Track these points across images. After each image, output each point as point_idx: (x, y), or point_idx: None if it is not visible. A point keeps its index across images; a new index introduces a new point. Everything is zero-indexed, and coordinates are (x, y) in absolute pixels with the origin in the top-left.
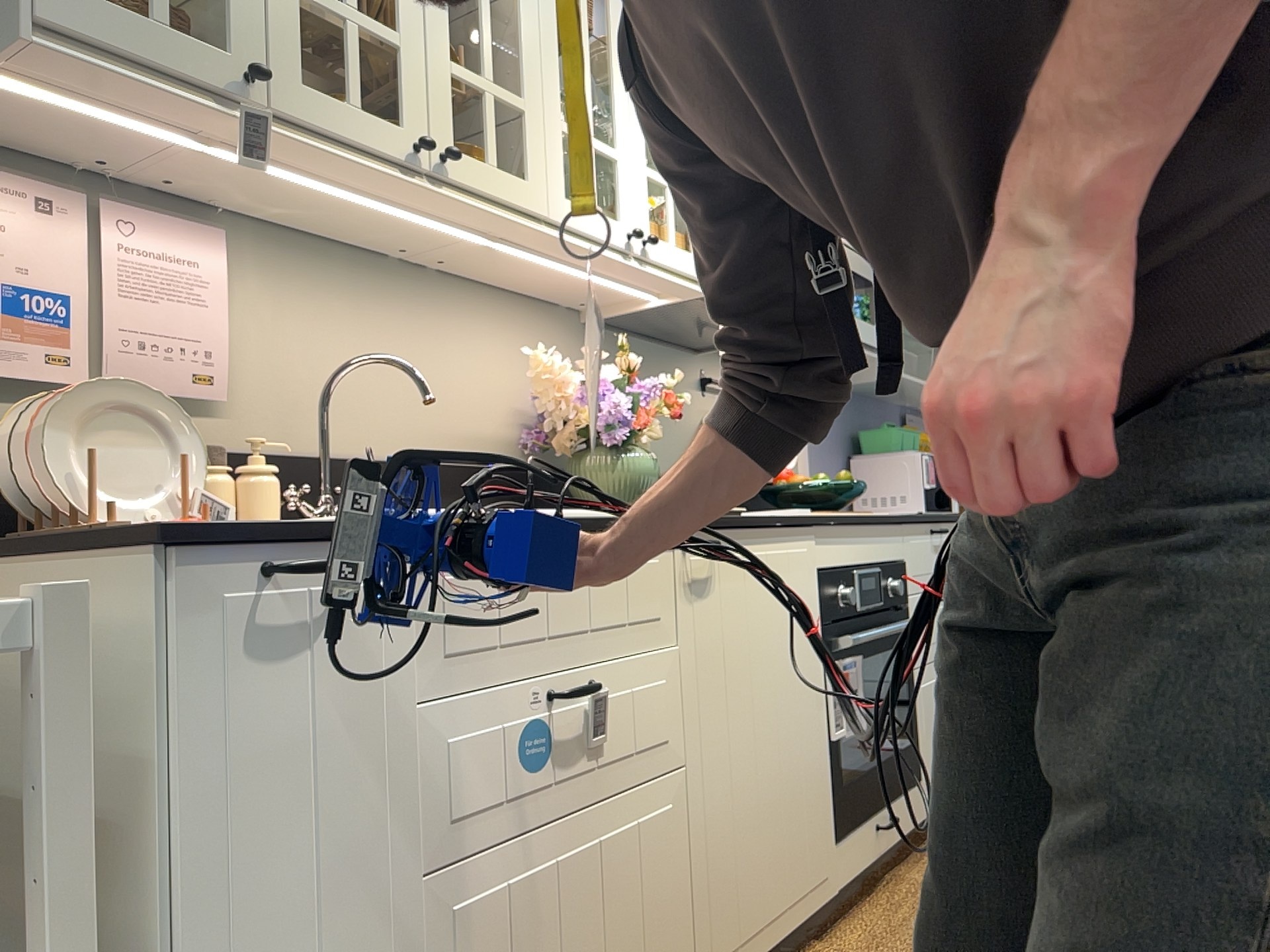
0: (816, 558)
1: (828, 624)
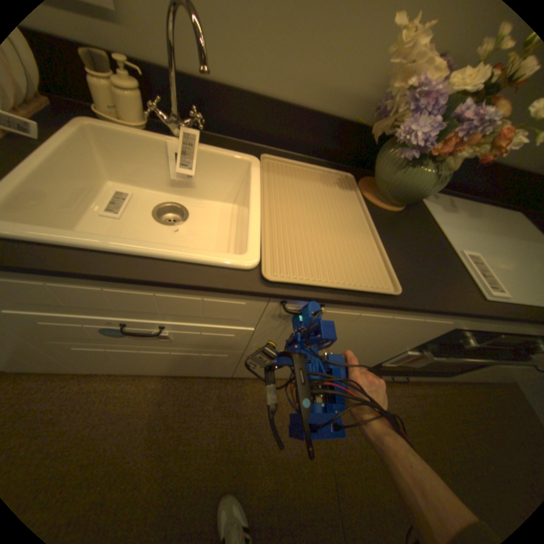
0: (462, 325)
1: (433, 344)
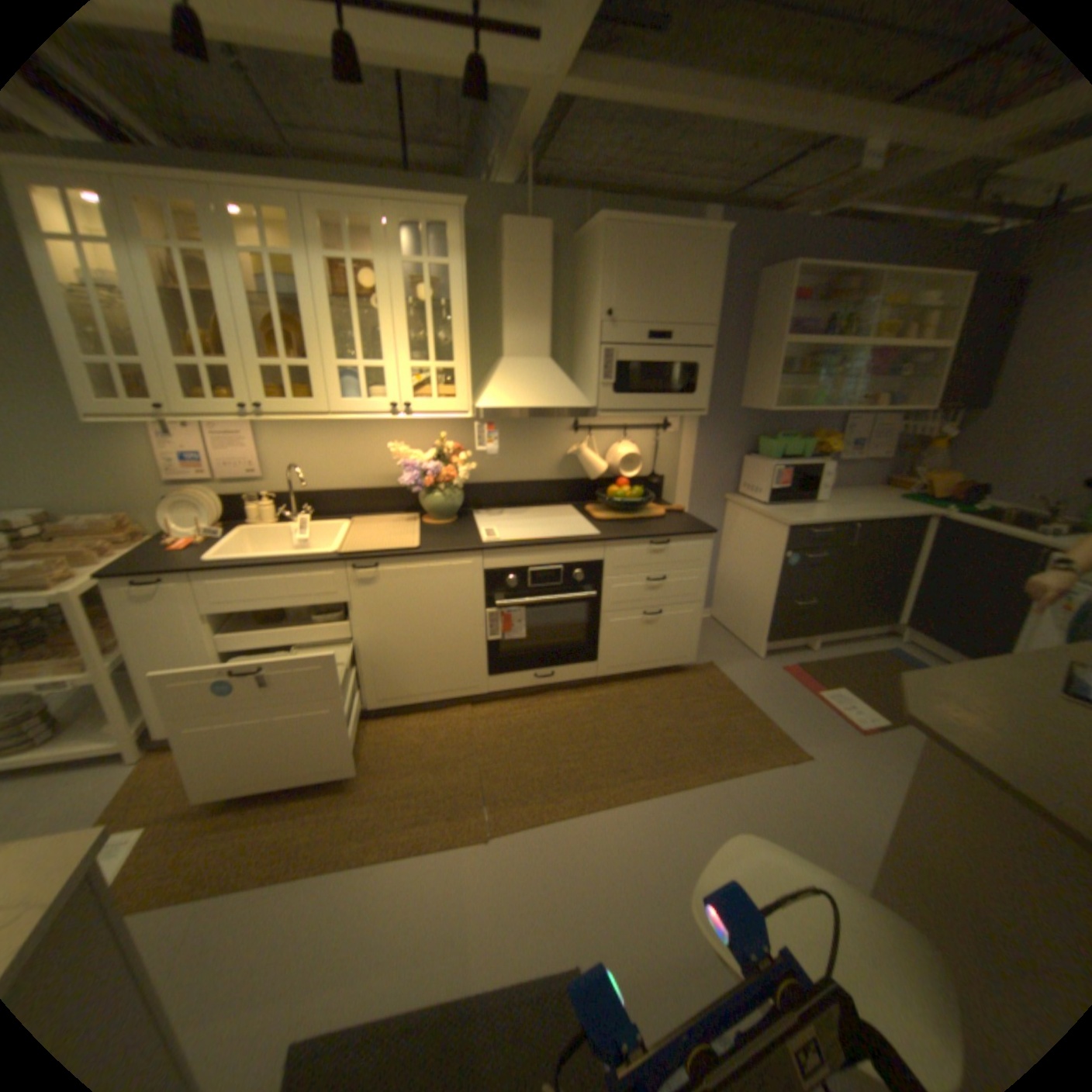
0: (483, 567)
1: (491, 595)
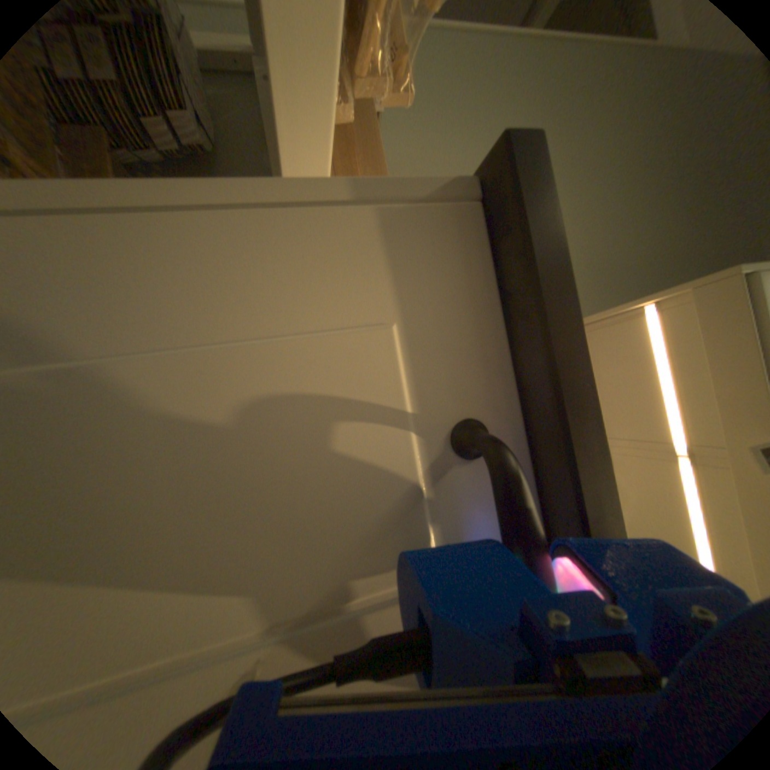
0: None
1: None
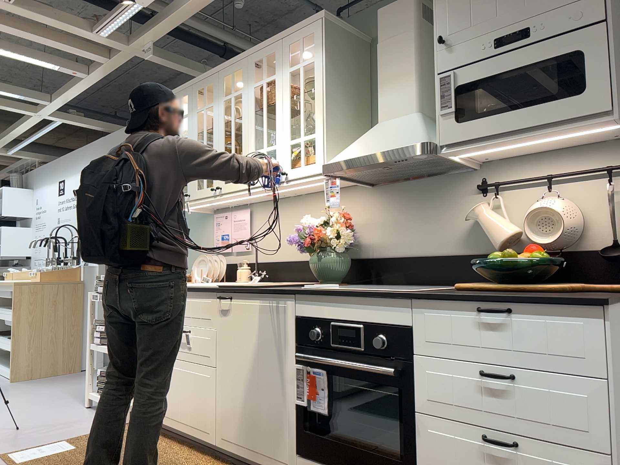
0: (295, 311)
1: (301, 345)
